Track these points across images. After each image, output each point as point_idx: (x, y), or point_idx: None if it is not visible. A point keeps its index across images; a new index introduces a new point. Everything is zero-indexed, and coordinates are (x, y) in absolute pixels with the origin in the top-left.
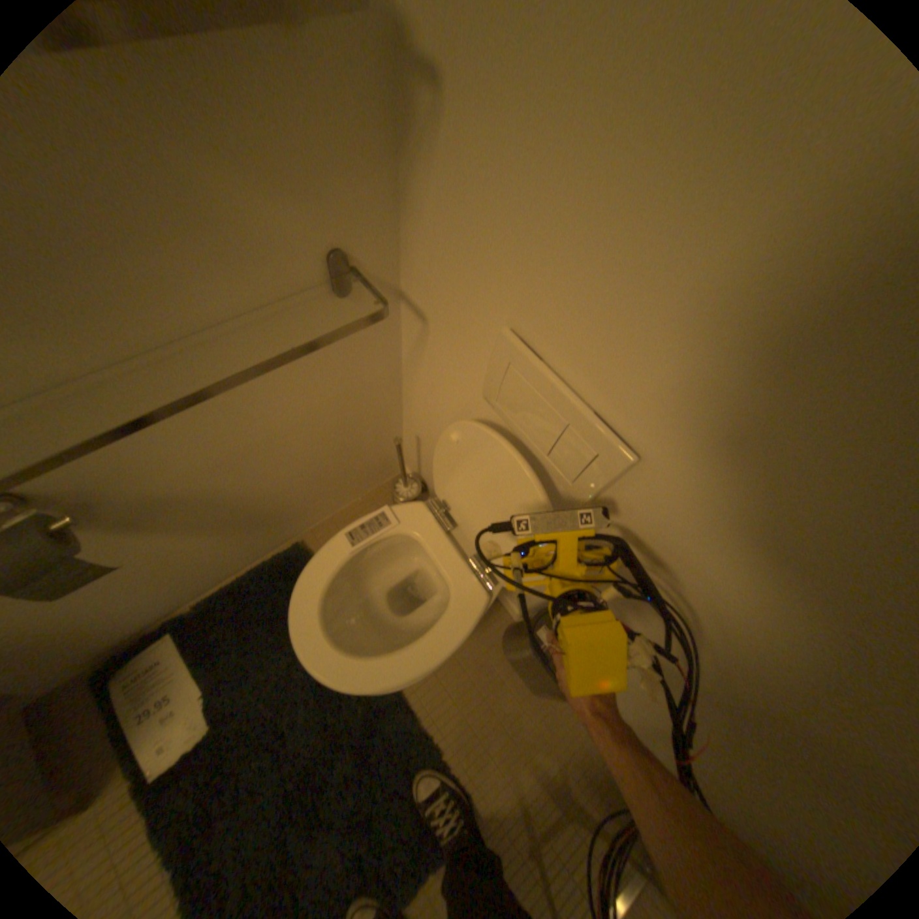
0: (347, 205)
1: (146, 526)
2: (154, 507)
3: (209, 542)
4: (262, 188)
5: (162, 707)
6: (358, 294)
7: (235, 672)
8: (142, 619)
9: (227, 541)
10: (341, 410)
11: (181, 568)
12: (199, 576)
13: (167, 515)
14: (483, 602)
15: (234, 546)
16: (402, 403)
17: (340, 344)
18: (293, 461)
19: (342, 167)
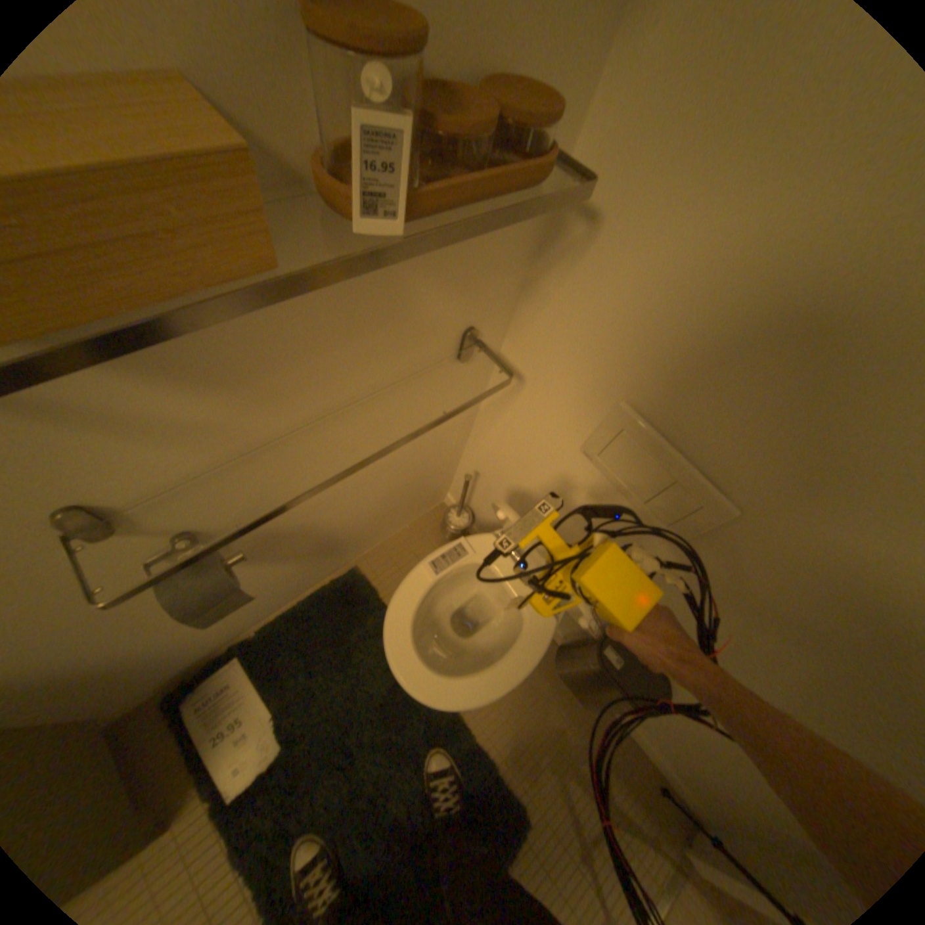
0: (490, 296)
1: (258, 557)
2: (271, 540)
3: (291, 569)
4: (445, 290)
5: (236, 730)
6: (472, 358)
7: (303, 694)
8: (215, 644)
9: (304, 568)
10: (425, 450)
11: (262, 595)
12: (270, 602)
13: (276, 547)
14: (555, 625)
15: (306, 573)
16: (467, 442)
17: (445, 398)
18: (376, 495)
19: (498, 270)
